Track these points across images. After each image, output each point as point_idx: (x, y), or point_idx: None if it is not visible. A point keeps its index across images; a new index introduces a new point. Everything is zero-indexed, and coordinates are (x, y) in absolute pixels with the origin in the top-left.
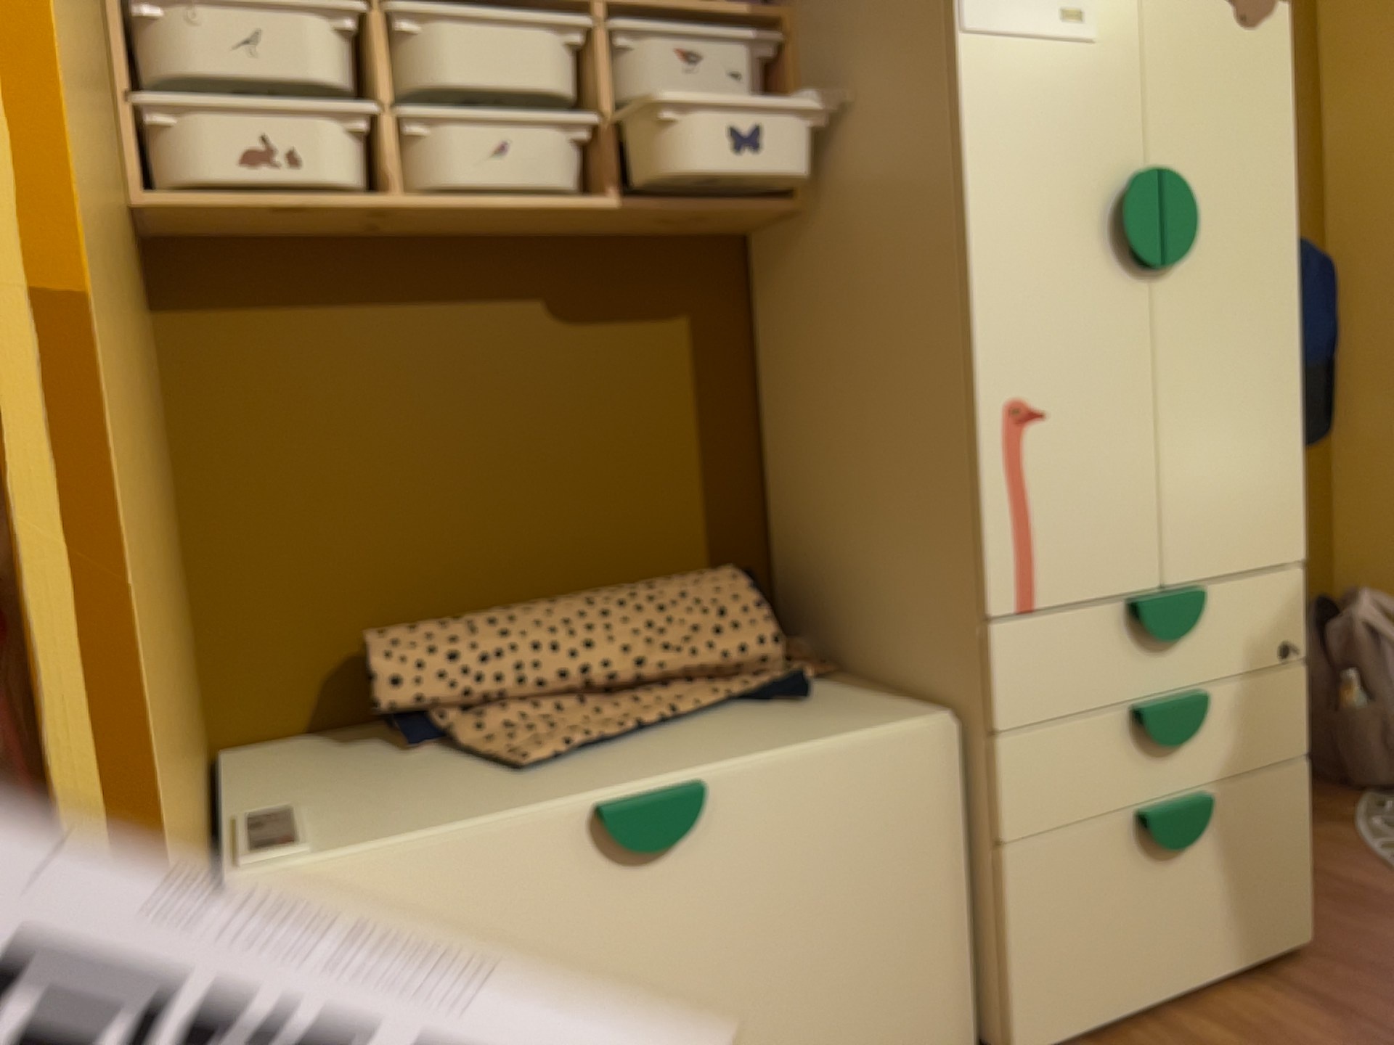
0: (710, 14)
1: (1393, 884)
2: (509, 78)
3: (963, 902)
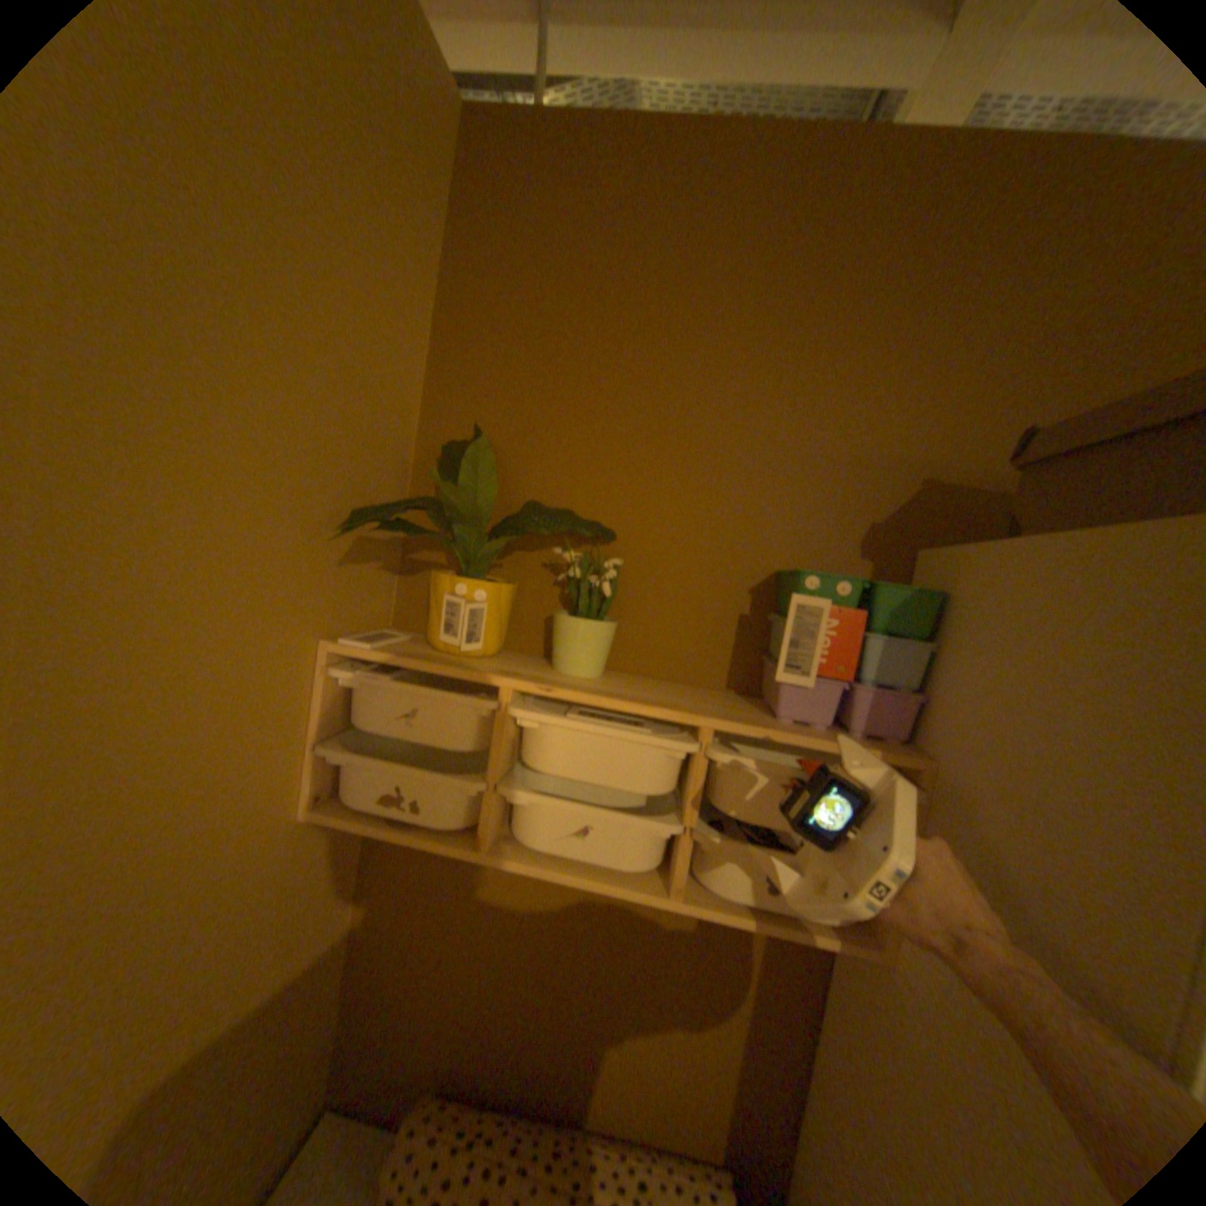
0: (836, 747)
1: None
2: (606, 777)
3: None
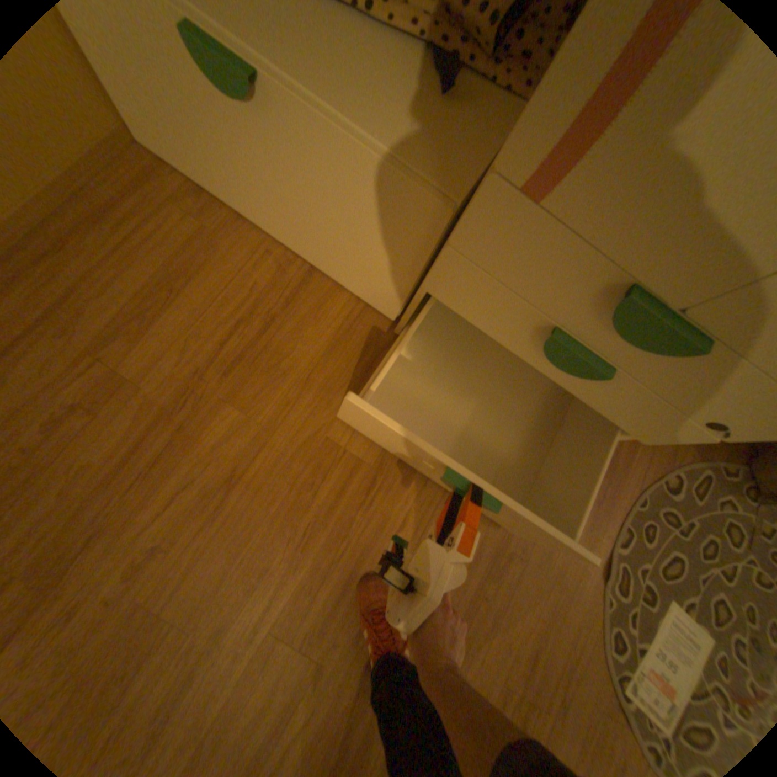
0: None
1: (633, 480)
2: None
3: (408, 281)
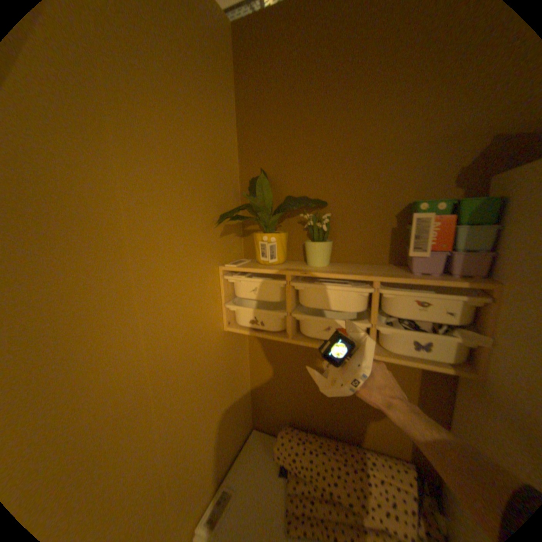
0: (444, 282)
1: None
2: (334, 306)
3: None
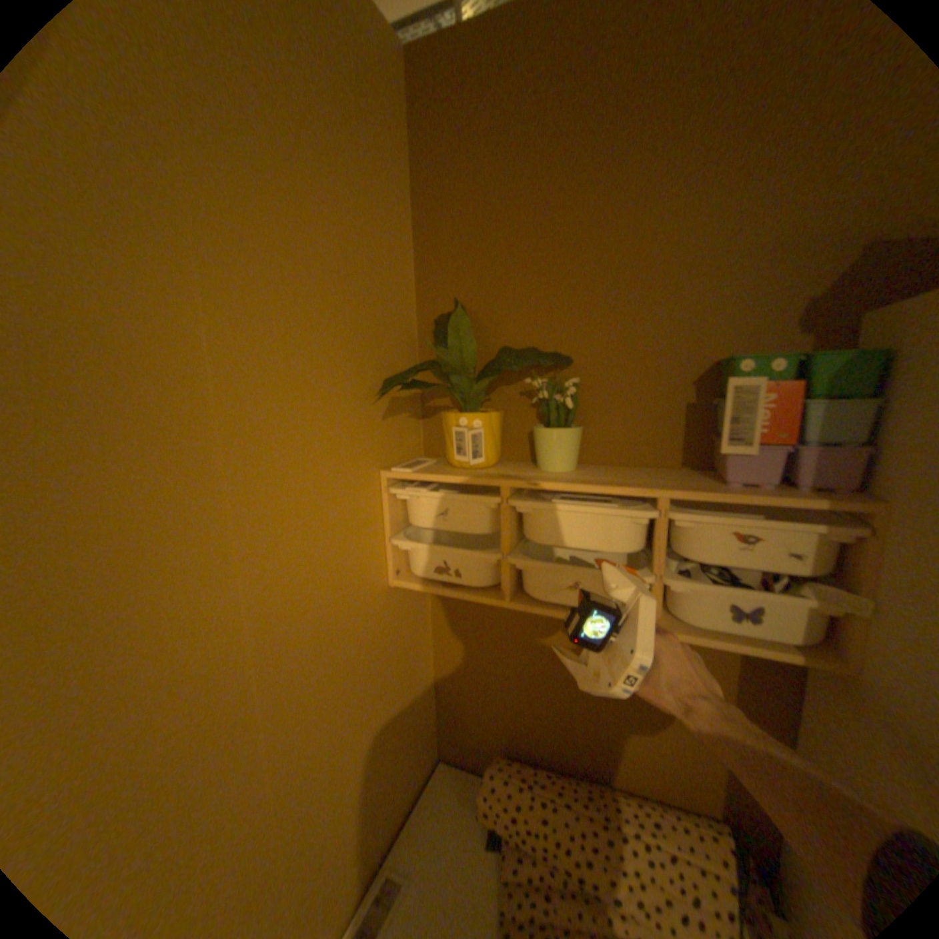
0: (784, 500)
1: None
2: (587, 542)
3: None
